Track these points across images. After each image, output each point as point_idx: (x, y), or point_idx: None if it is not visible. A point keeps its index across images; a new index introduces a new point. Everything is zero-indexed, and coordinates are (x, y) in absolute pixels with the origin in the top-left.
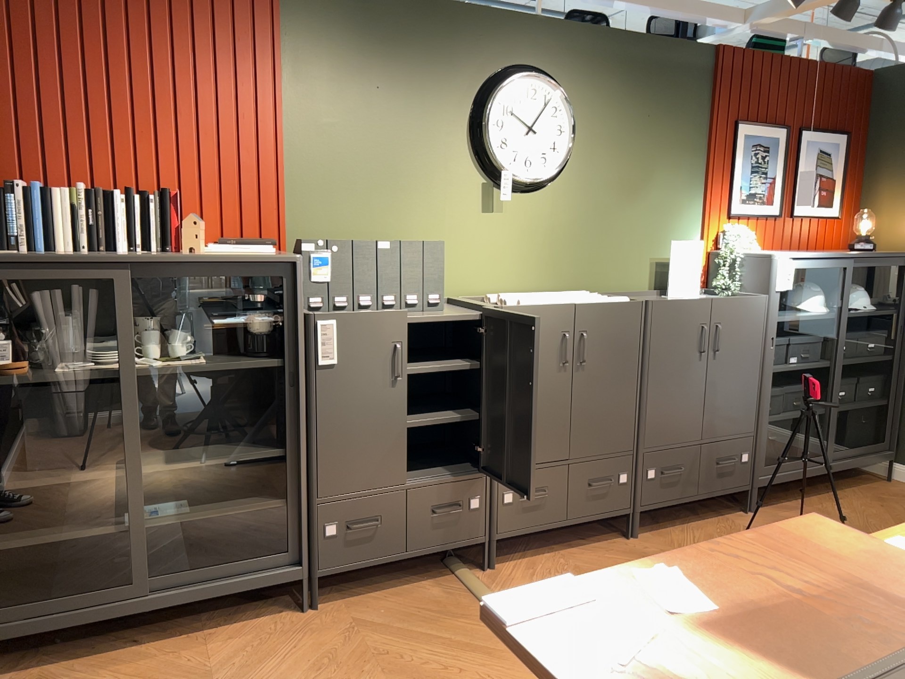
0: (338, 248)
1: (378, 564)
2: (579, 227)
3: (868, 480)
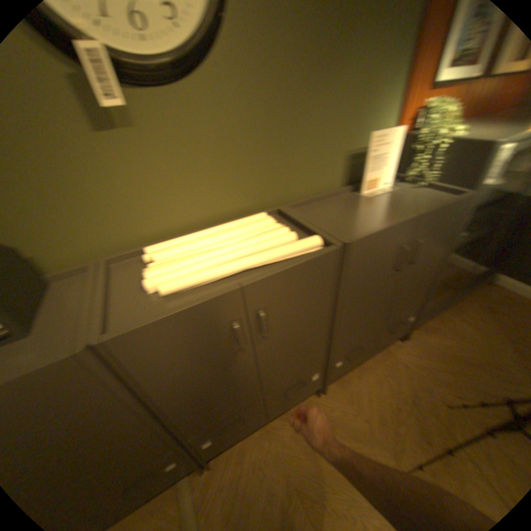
0: None
1: None
2: (260, 129)
3: (477, 285)
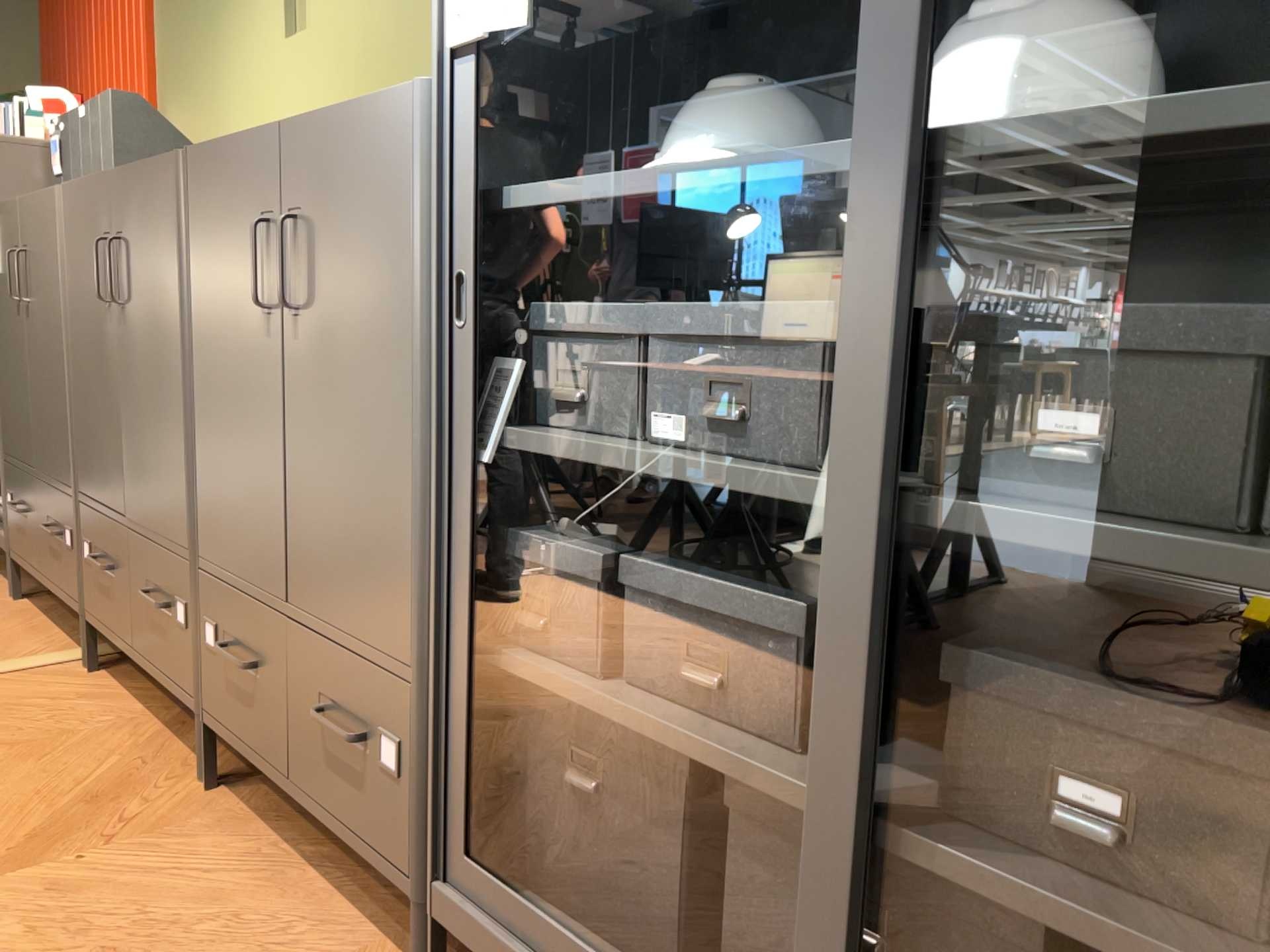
0: (65, 129)
1: (31, 573)
2: (402, 24)
3: None
